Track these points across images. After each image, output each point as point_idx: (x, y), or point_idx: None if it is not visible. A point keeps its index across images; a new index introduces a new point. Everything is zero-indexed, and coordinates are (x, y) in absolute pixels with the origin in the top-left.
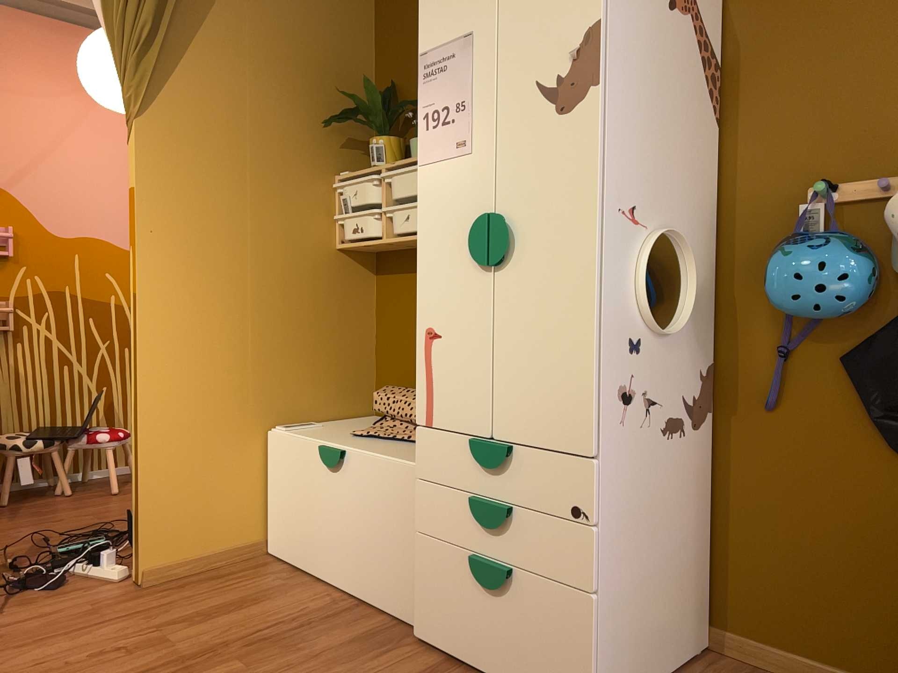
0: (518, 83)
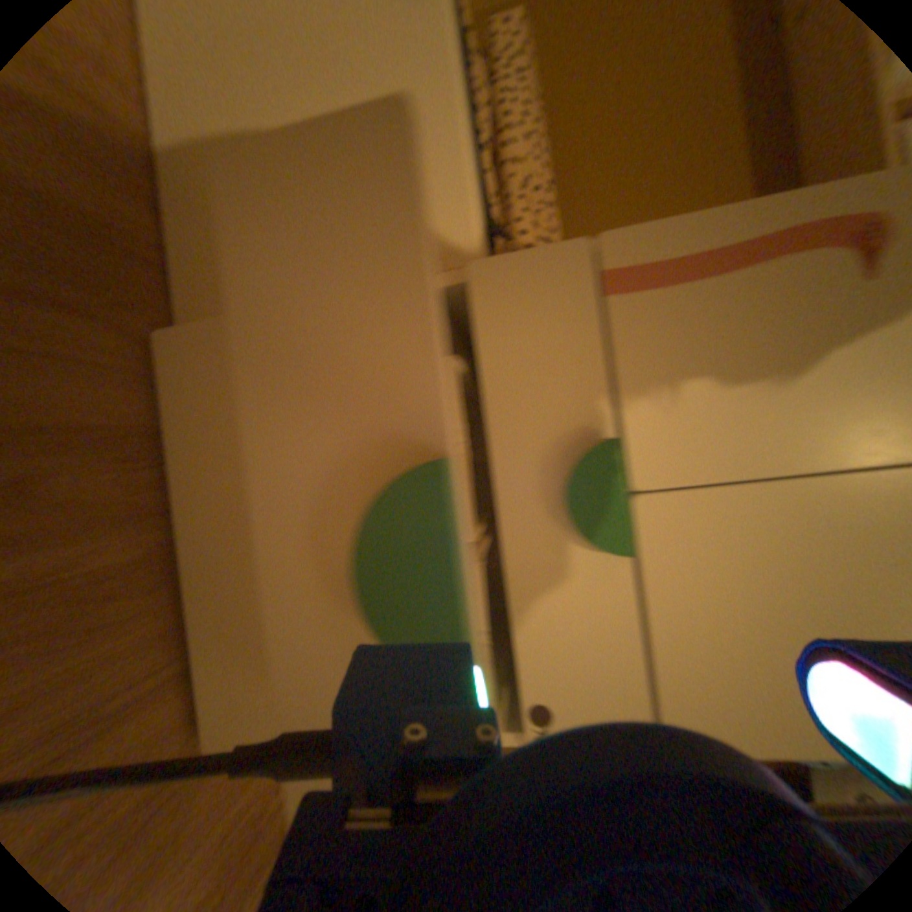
0: None
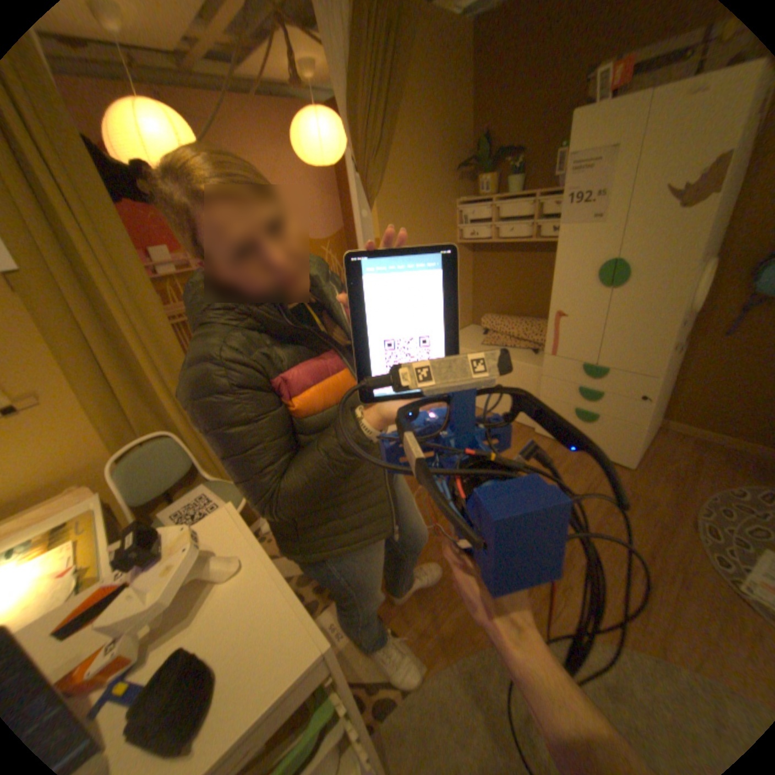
0: (651, 183)
